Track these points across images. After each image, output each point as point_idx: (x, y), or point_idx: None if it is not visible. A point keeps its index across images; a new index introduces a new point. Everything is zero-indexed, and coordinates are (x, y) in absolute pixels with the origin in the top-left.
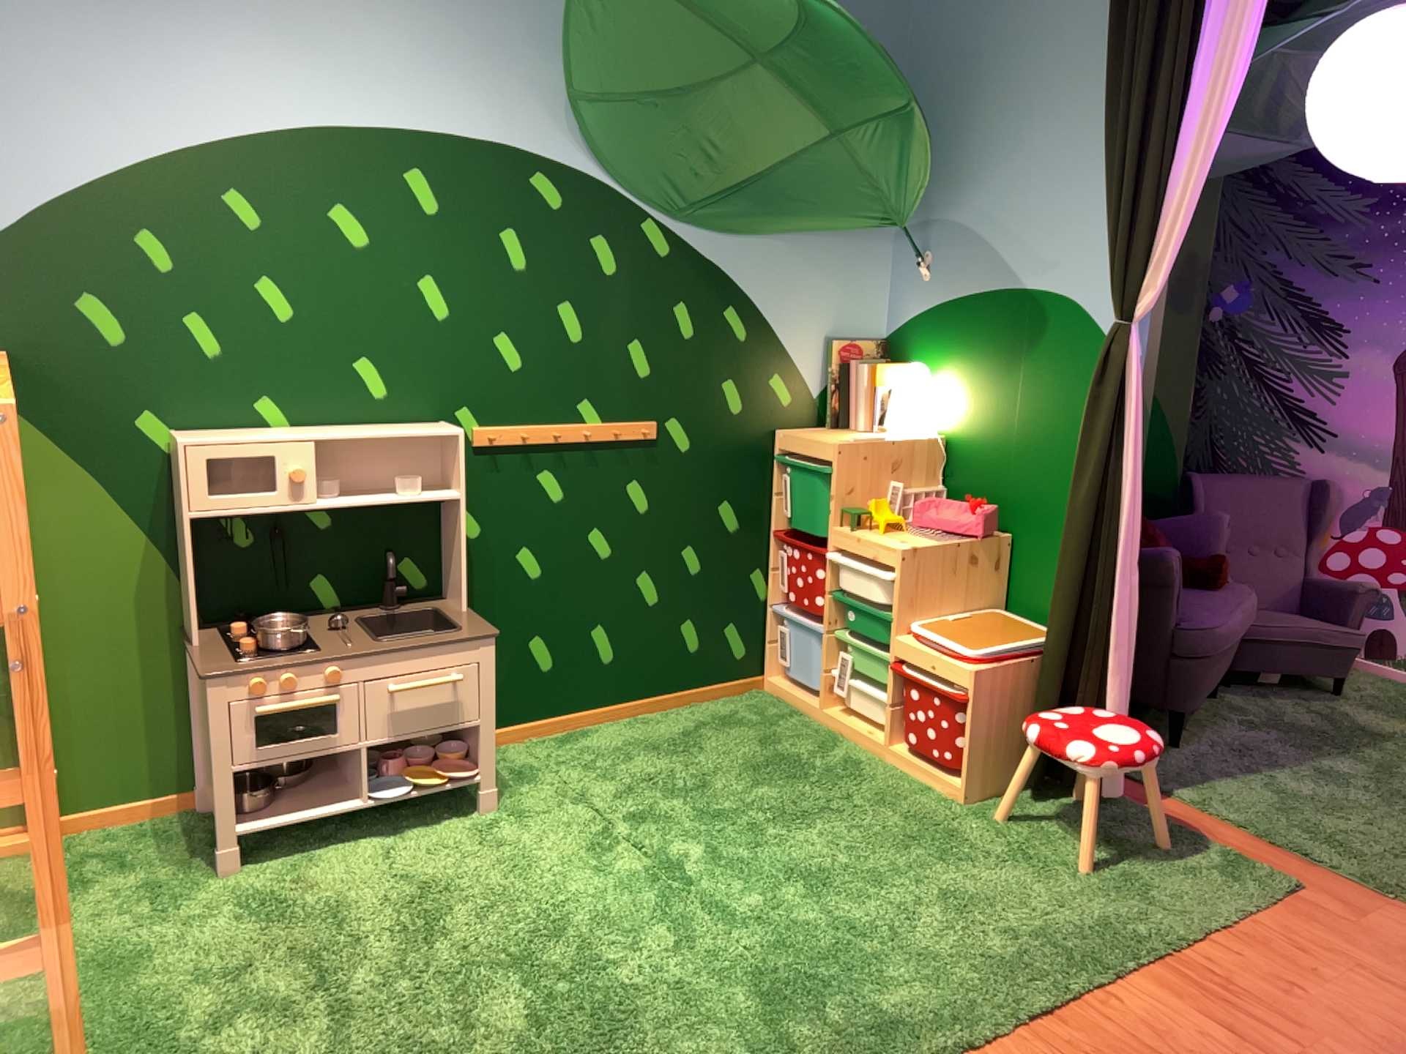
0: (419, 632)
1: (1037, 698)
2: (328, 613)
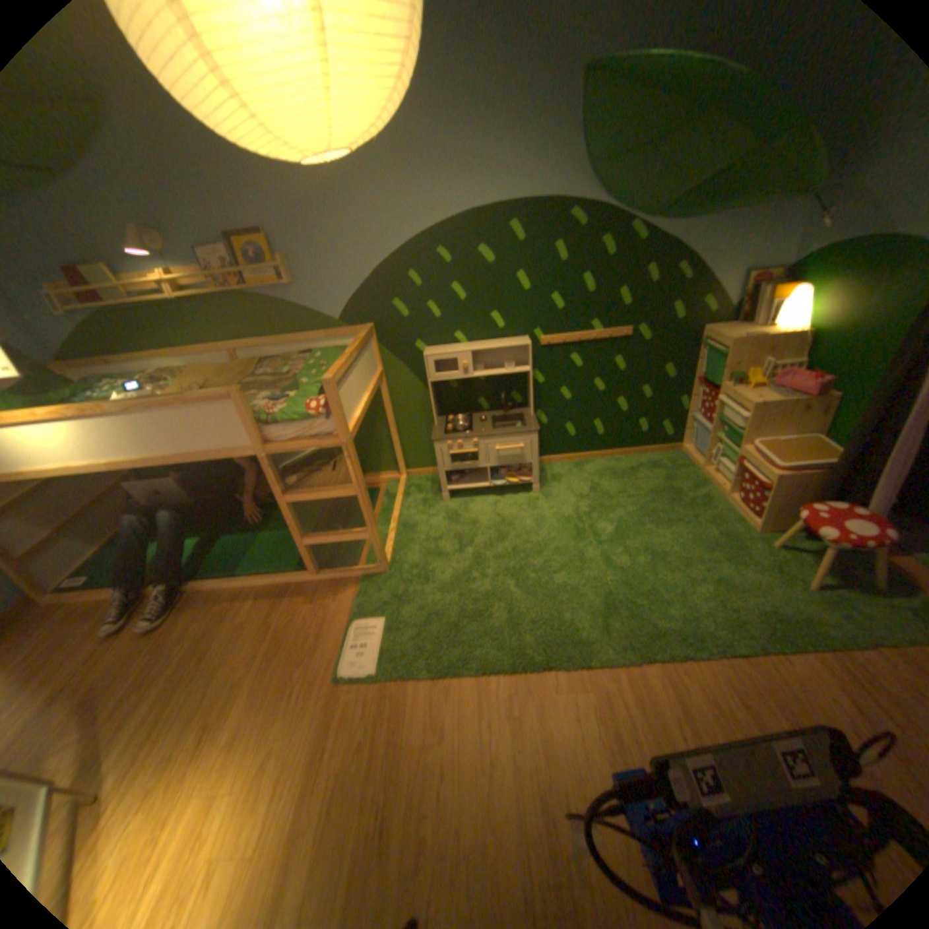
0: (511, 424)
1: (829, 494)
2: (479, 414)
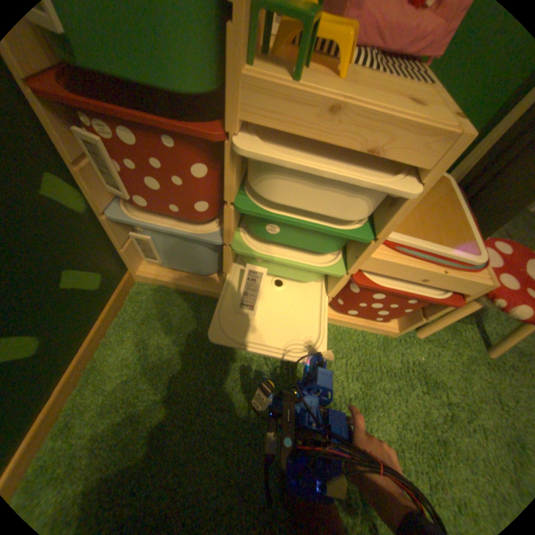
0: None
1: None
2: None
